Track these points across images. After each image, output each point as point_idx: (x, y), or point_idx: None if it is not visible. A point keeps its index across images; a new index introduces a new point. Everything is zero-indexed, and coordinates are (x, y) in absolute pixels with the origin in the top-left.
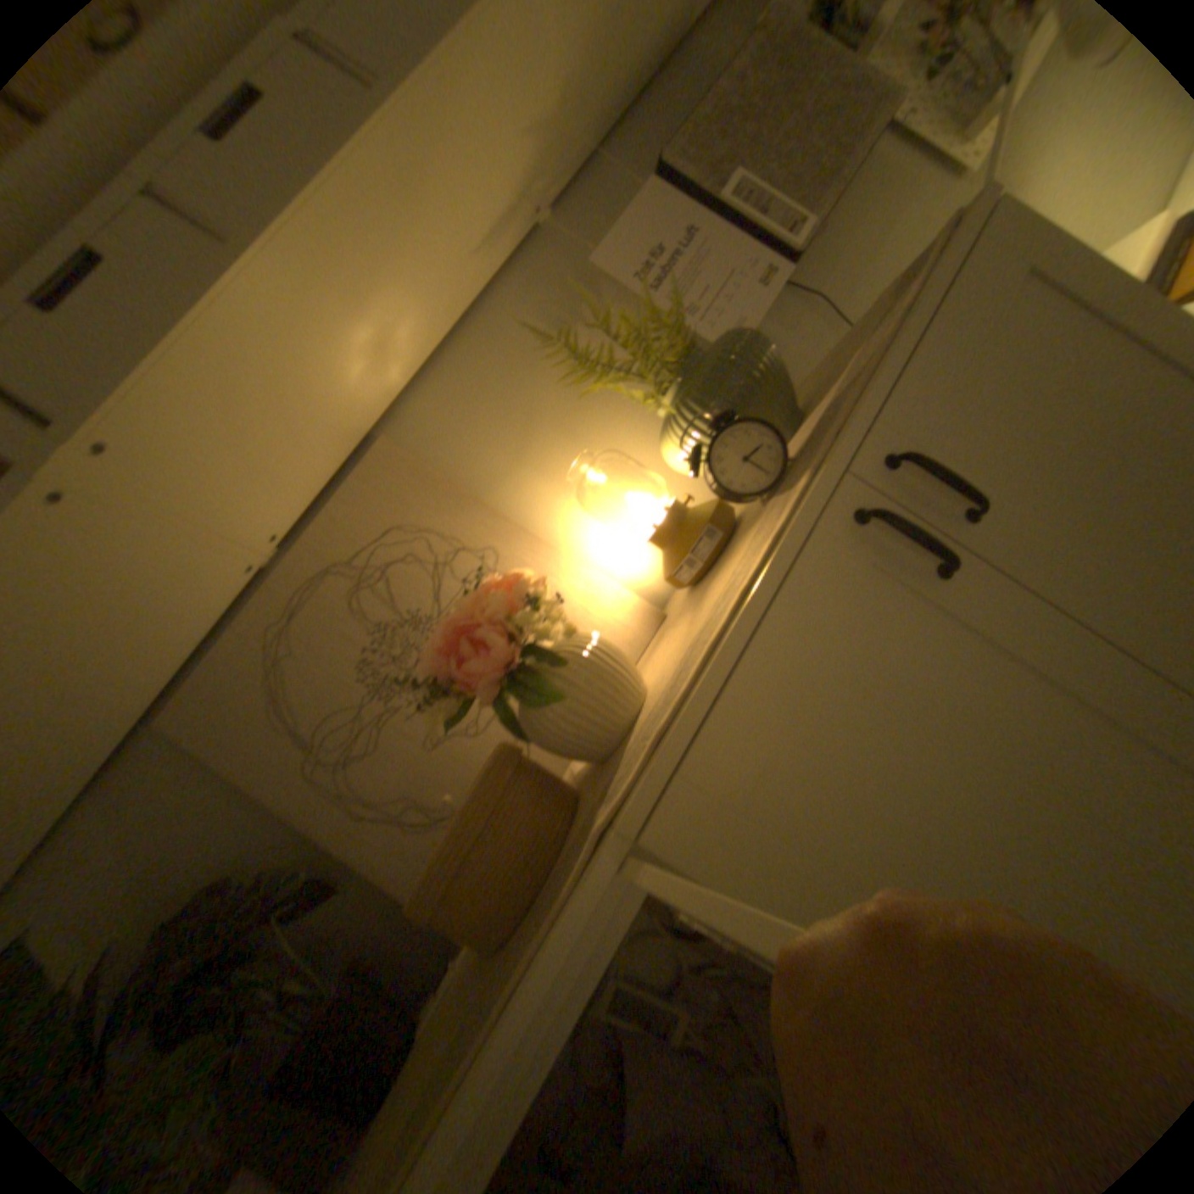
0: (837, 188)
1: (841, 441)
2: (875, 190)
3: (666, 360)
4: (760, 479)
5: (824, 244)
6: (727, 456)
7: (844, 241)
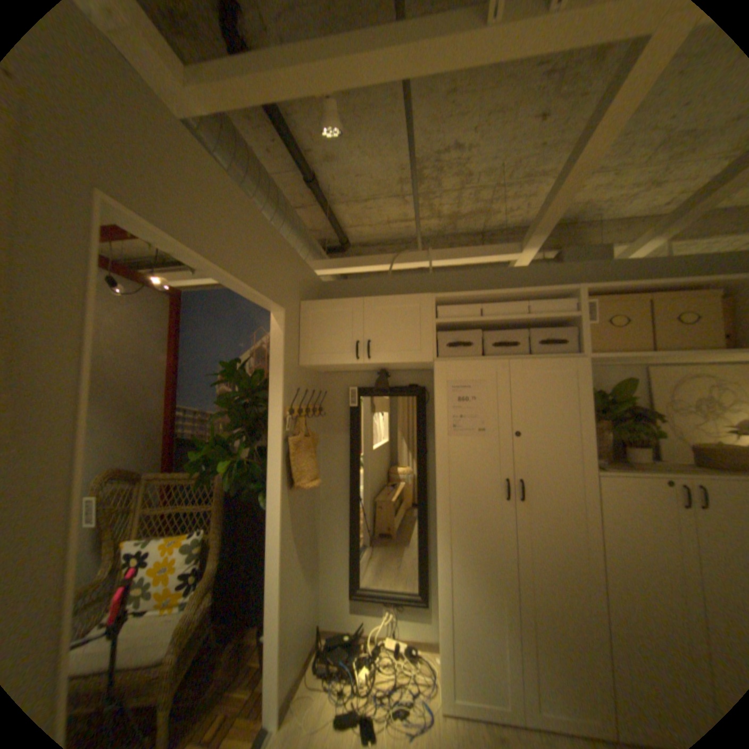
0: None
1: None
2: None
3: None
4: None
5: None
6: None
7: None
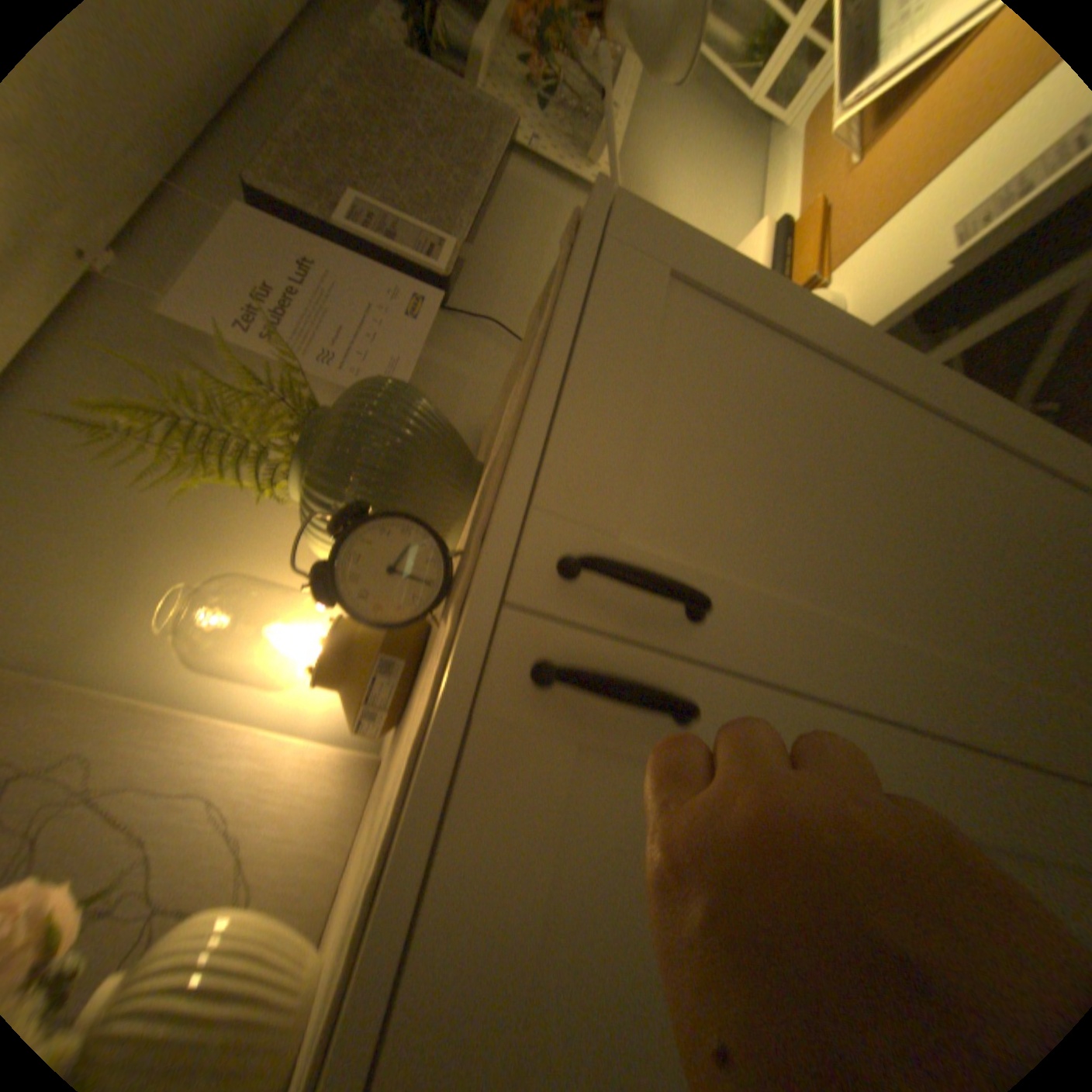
0: (471, 207)
1: (487, 552)
2: (520, 211)
3: (275, 435)
4: (424, 591)
5: (481, 267)
6: (366, 570)
7: (502, 263)
